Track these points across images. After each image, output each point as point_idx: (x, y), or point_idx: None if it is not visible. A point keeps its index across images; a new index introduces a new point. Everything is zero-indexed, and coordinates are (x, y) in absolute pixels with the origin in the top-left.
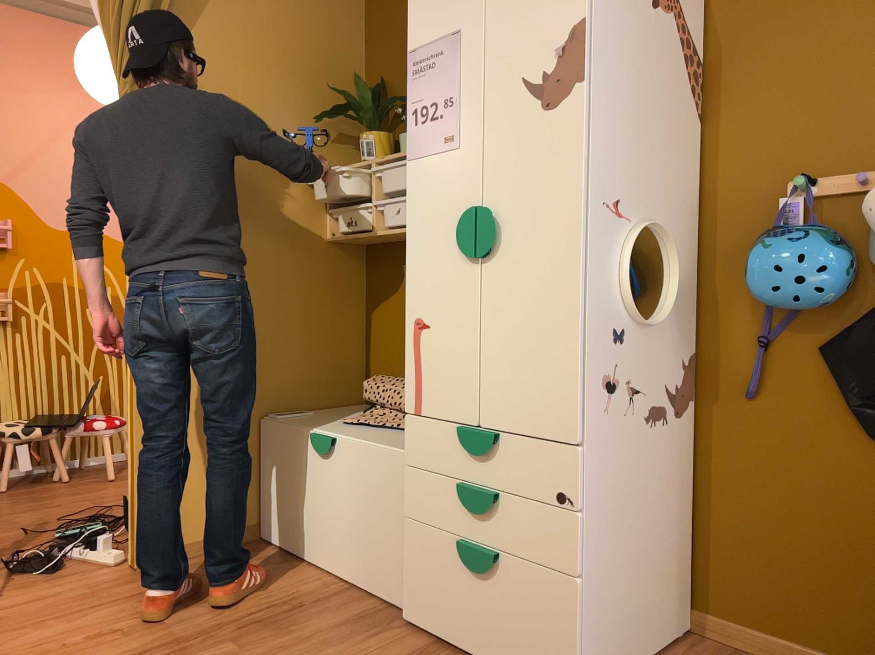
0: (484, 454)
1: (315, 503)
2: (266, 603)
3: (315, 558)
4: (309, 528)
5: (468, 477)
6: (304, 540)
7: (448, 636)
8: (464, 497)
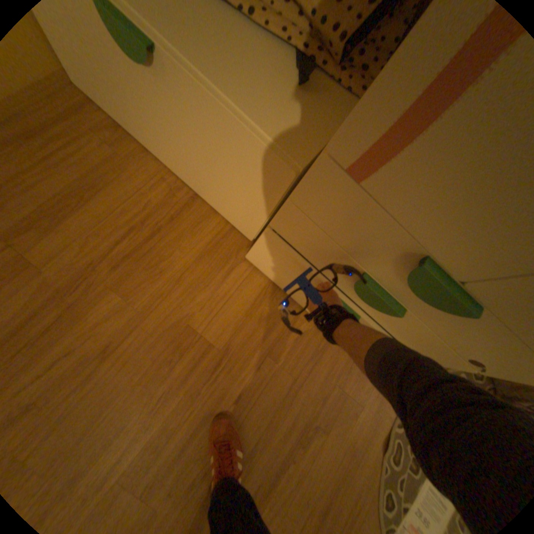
0: (434, 304)
1: (139, 105)
2: (126, 223)
3: (153, 150)
4: (138, 123)
5: (381, 277)
6: (134, 127)
7: (285, 283)
8: (363, 289)
